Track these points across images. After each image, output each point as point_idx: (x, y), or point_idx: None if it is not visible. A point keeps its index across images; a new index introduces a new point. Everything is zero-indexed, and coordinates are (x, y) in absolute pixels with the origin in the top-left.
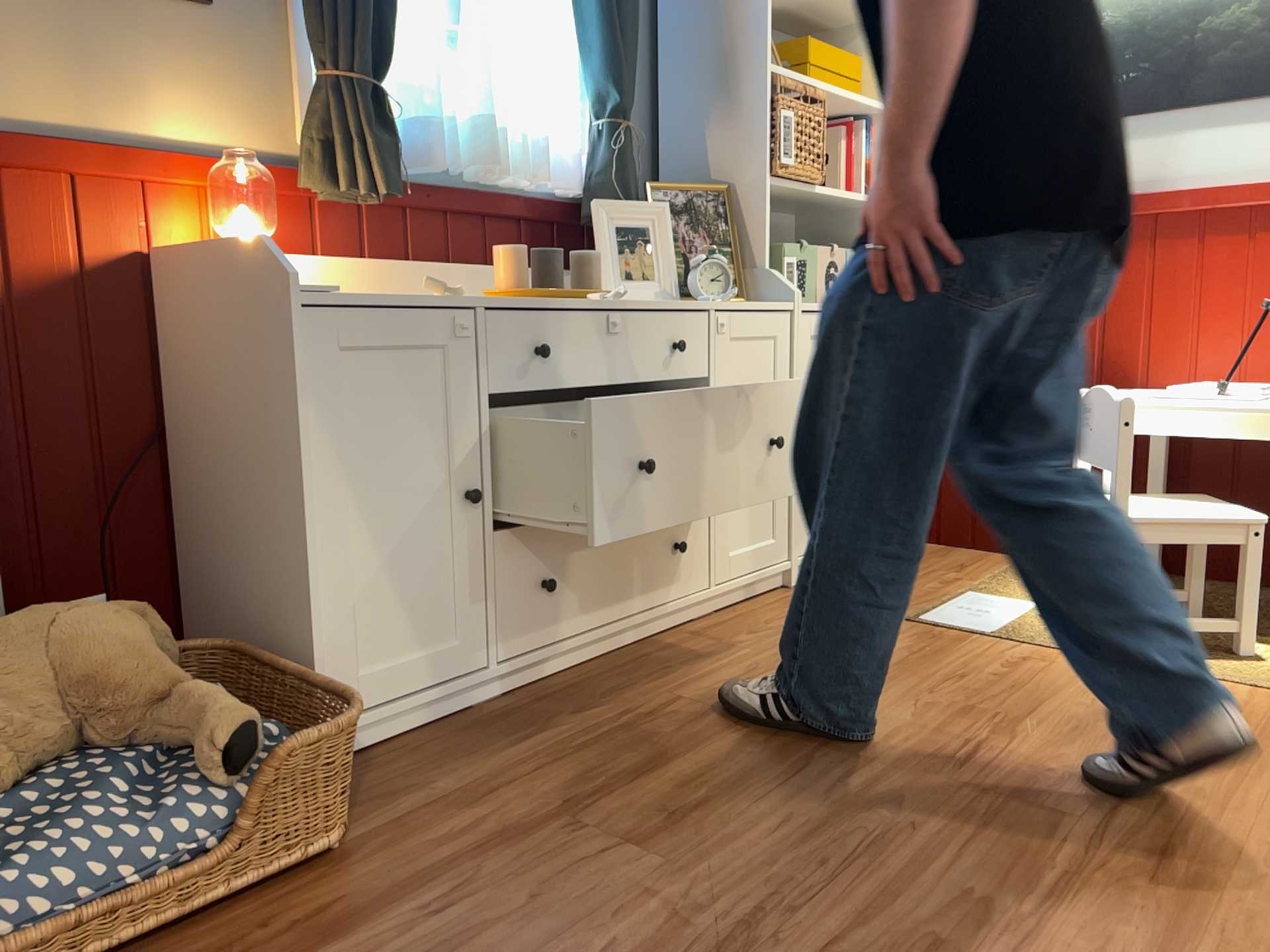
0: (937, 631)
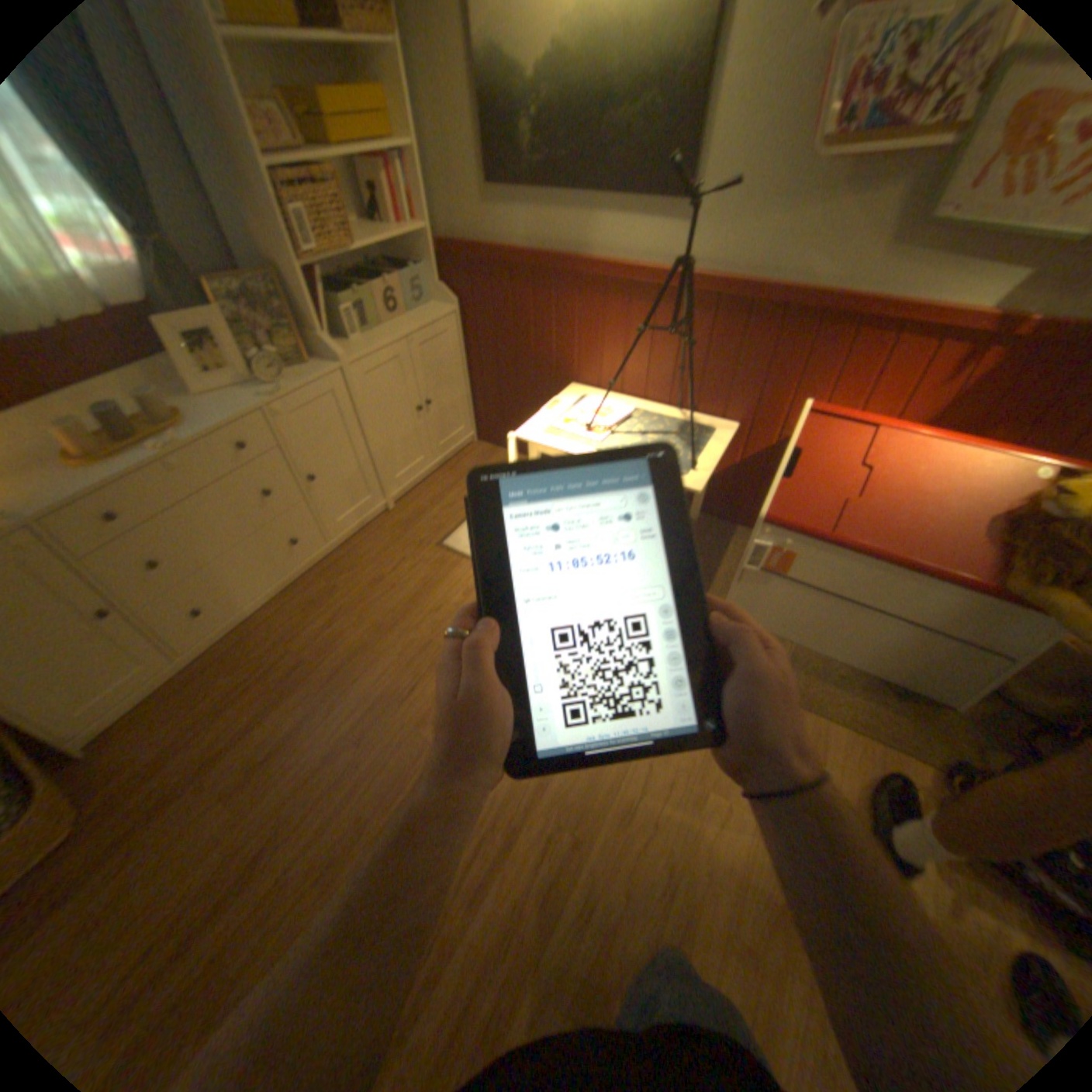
0: (447, 557)
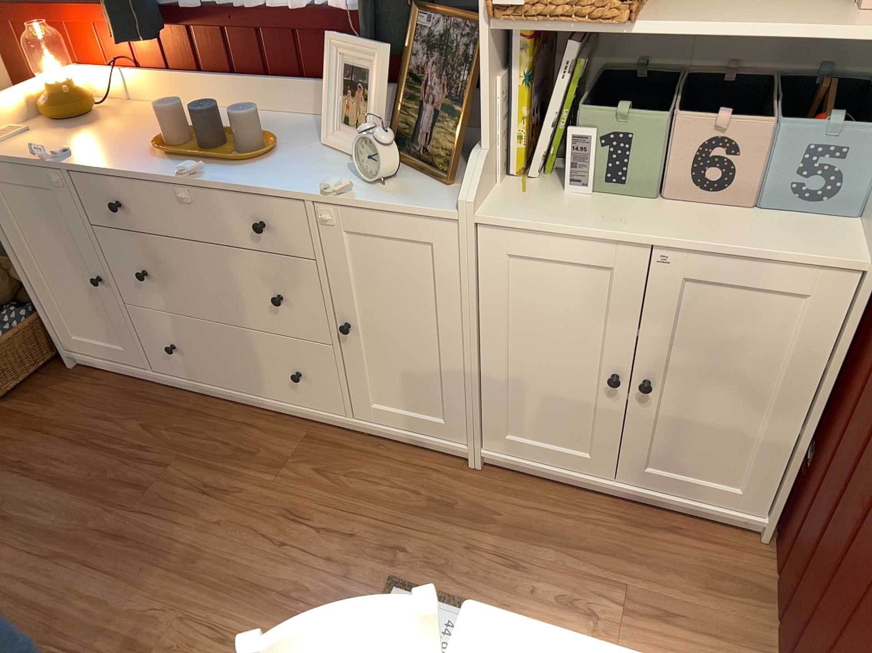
0: None
